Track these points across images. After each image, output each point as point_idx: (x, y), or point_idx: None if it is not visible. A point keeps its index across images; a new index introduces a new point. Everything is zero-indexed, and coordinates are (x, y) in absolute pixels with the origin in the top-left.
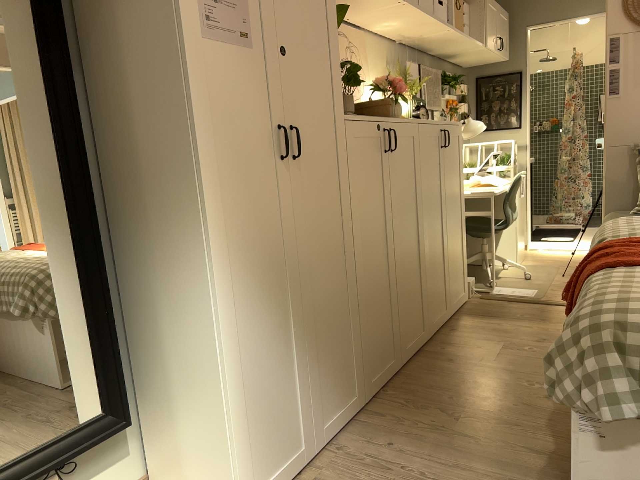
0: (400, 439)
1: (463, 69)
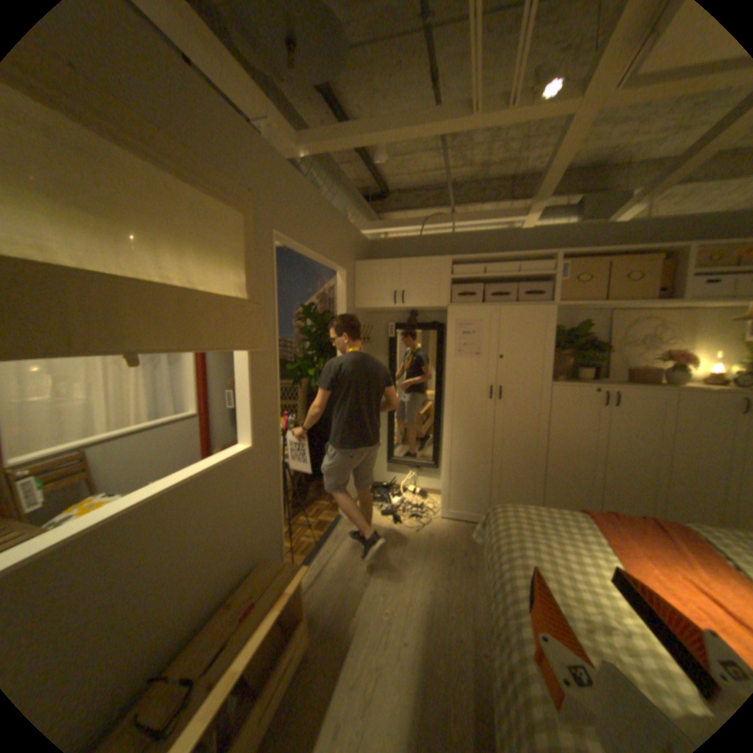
0: None
1: None
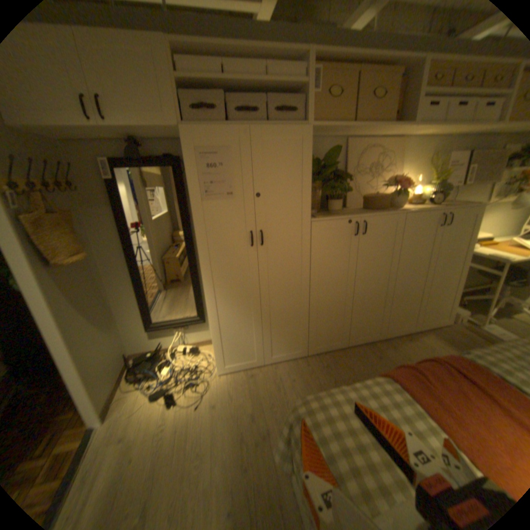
0: (303, 382)
1: None
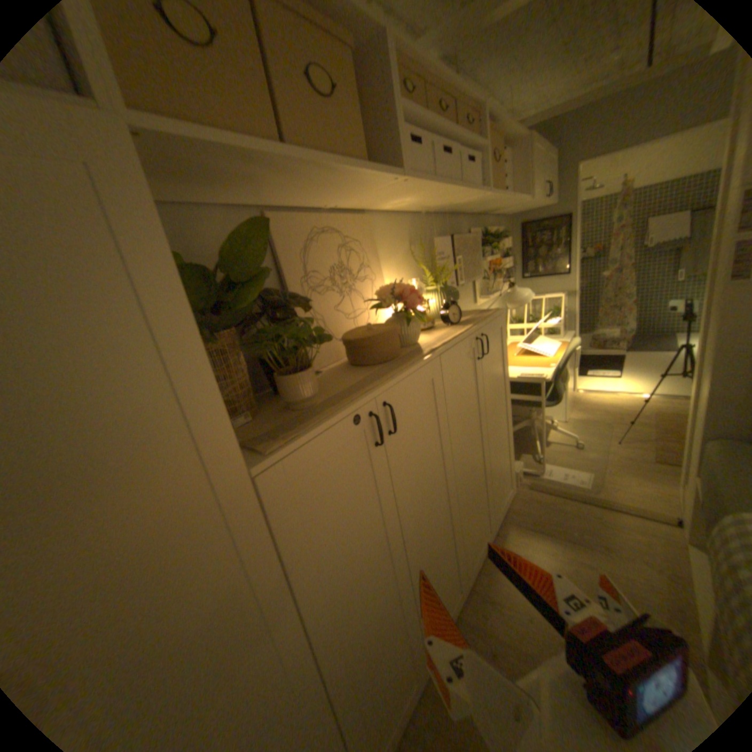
0: None
1: (509, 217)
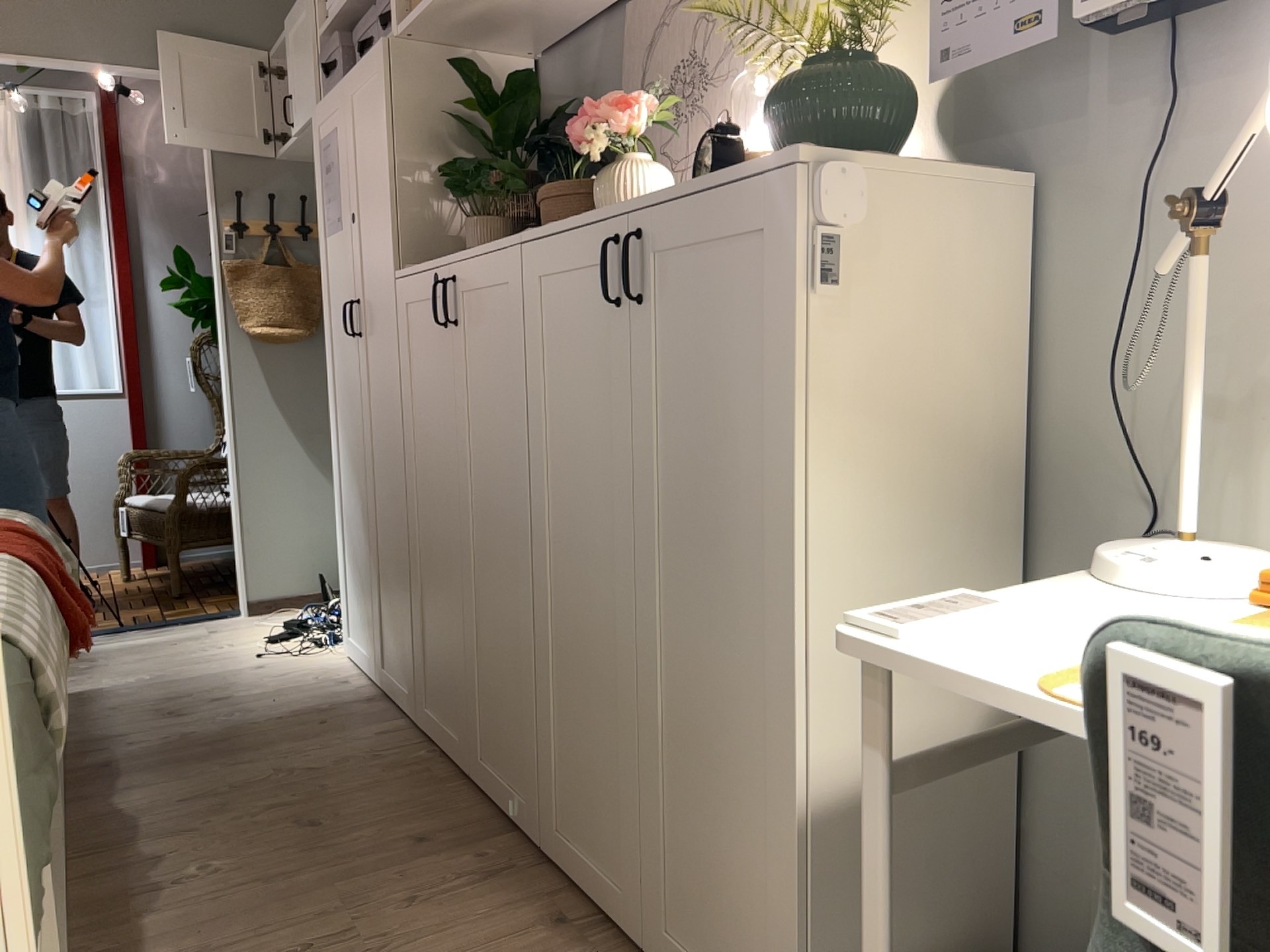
0: (318, 734)
1: None
